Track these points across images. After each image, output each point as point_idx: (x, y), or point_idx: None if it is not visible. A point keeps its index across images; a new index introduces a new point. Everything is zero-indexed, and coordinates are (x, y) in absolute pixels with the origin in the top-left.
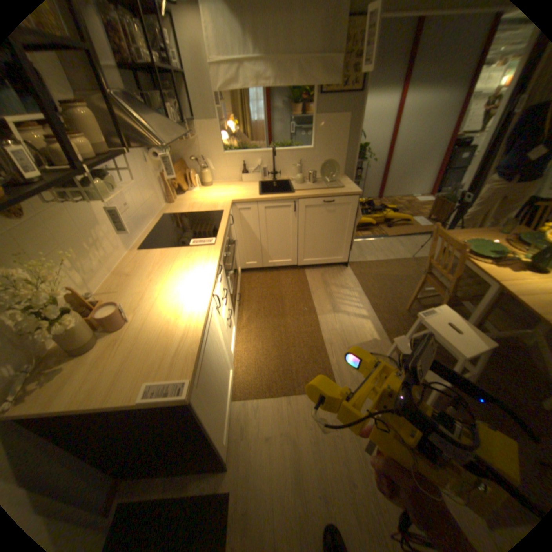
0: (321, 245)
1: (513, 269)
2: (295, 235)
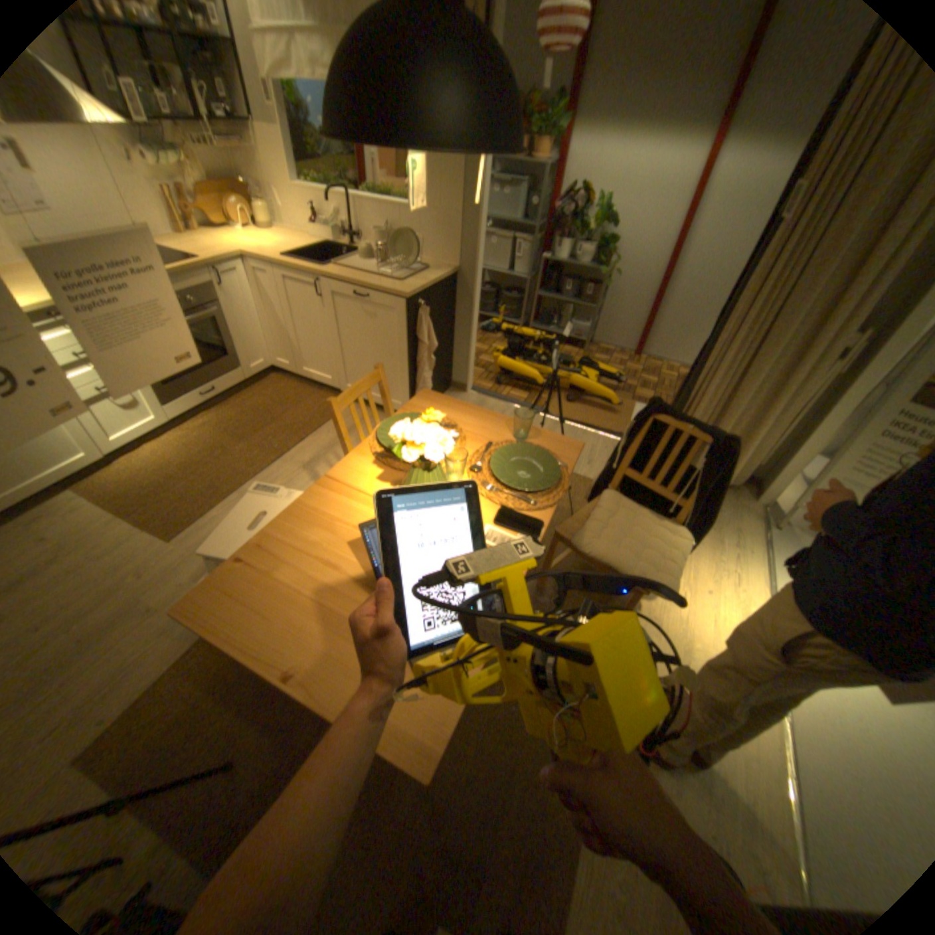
0: (368, 369)
1: (381, 474)
2: (329, 337)
